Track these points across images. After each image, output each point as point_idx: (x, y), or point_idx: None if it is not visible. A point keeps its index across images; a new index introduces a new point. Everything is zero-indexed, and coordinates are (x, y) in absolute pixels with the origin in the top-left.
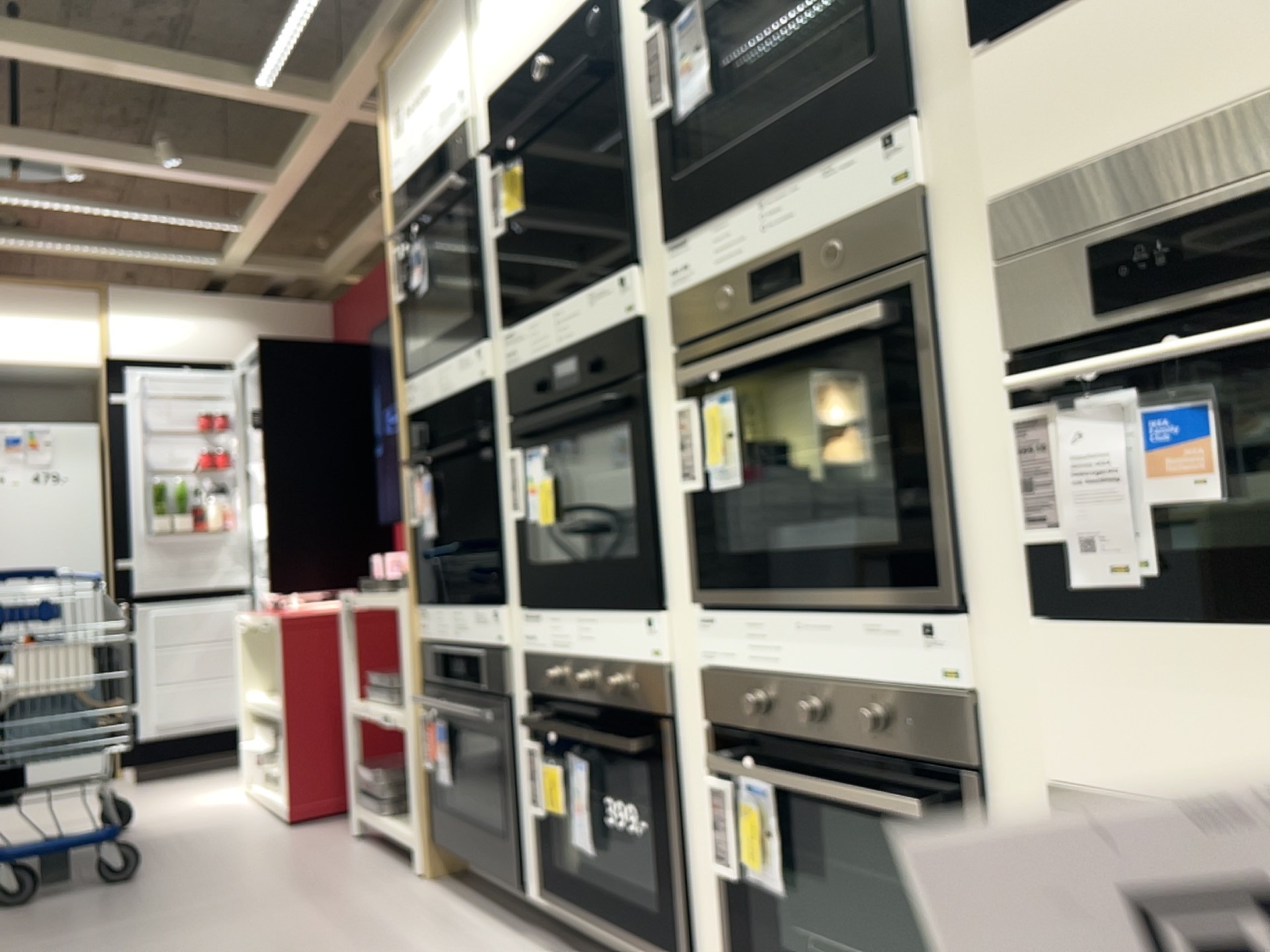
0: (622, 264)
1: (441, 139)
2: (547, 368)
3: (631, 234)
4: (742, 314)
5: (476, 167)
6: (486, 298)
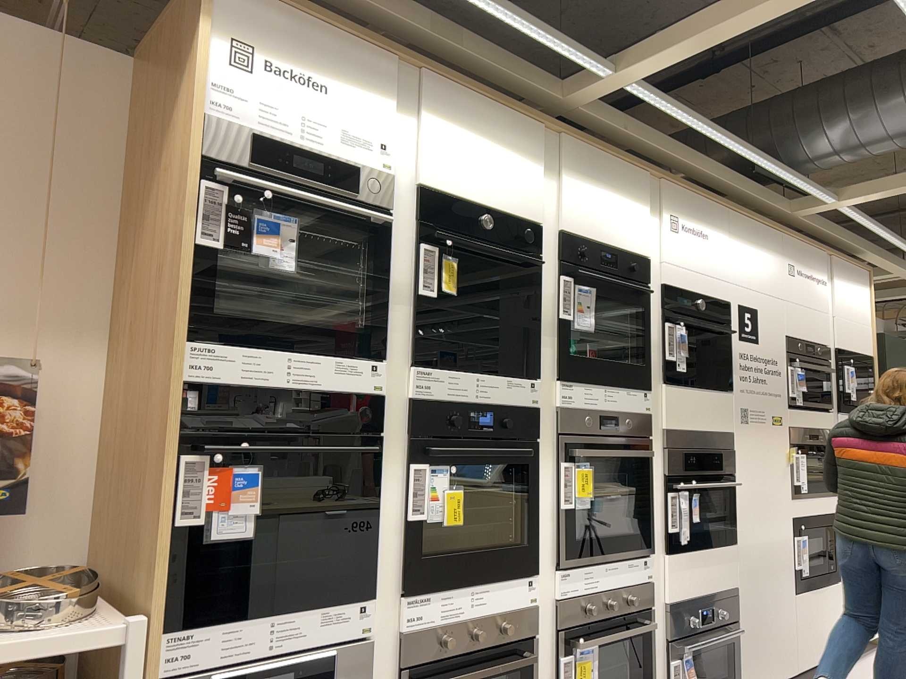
0: (526, 373)
1: (348, 160)
2: (465, 411)
3: (533, 361)
4: (589, 428)
5: (395, 222)
6: (390, 328)
